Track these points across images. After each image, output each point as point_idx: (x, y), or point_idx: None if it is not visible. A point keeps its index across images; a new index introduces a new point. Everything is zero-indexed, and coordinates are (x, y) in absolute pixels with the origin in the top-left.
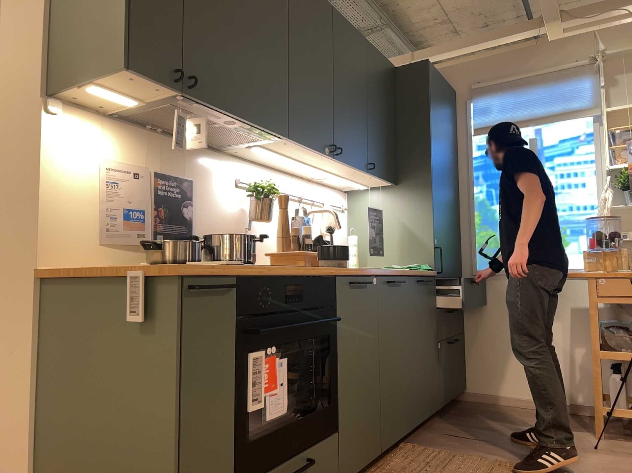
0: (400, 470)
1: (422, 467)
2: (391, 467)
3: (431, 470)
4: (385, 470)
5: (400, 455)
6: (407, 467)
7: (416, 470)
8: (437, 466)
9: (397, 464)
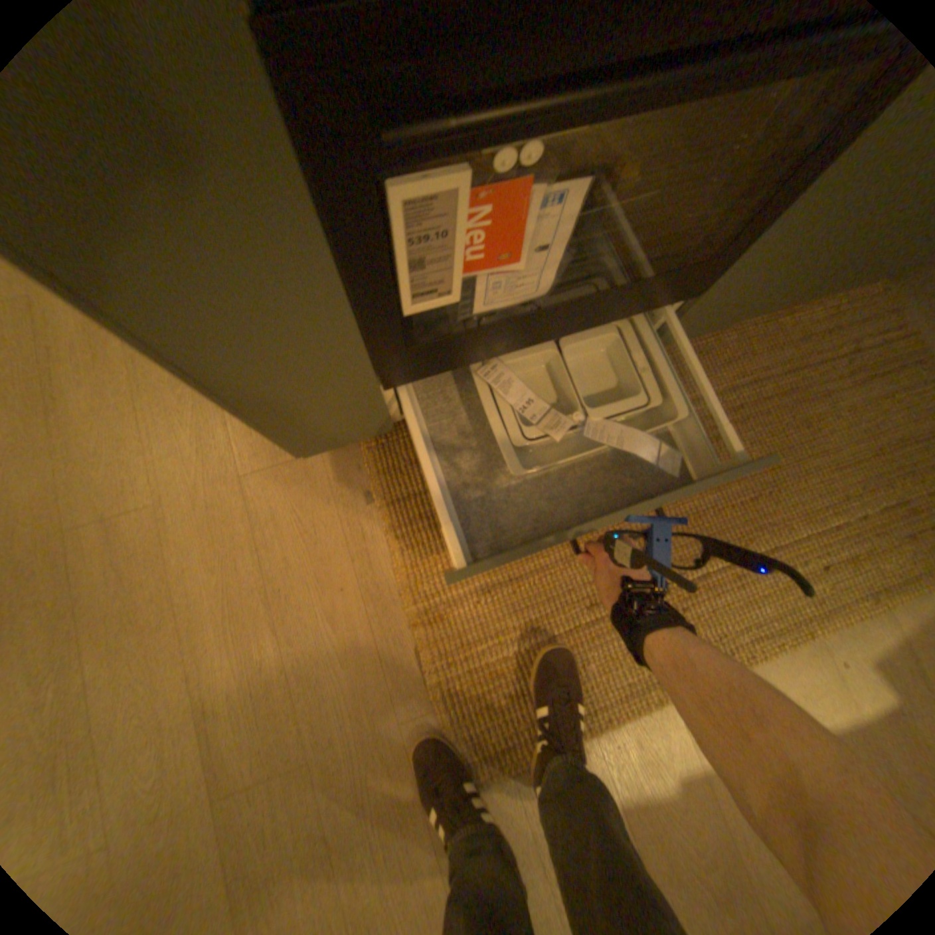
0: (794, 339)
1: (835, 353)
2: (789, 322)
3: (841, 370)
4: (771, 324)
5: (834, 301)
6: (811, 338)
7: (817, 355)
8: (858, 369)
9: (806, 321)
